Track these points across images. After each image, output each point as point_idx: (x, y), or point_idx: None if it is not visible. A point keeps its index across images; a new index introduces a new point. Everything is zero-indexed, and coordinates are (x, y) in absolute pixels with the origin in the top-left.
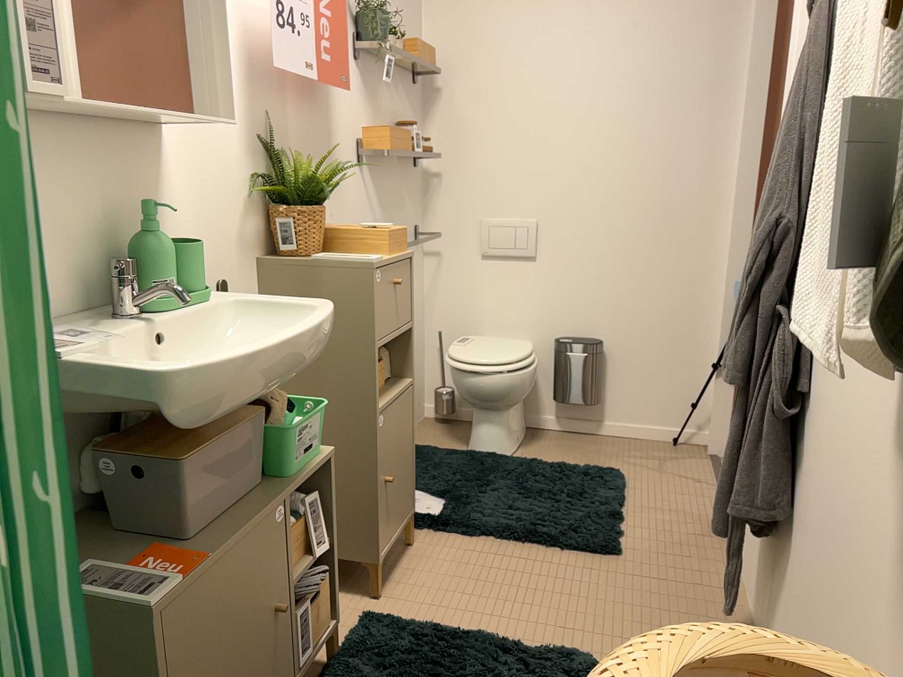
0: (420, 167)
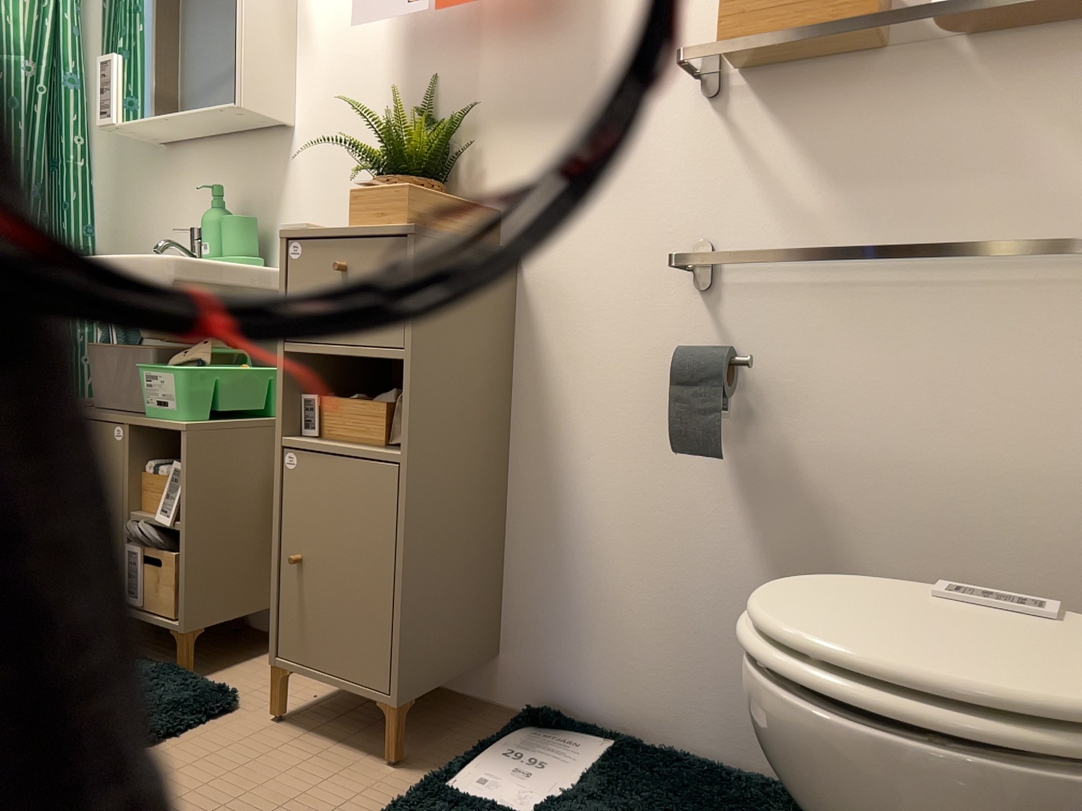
0: None
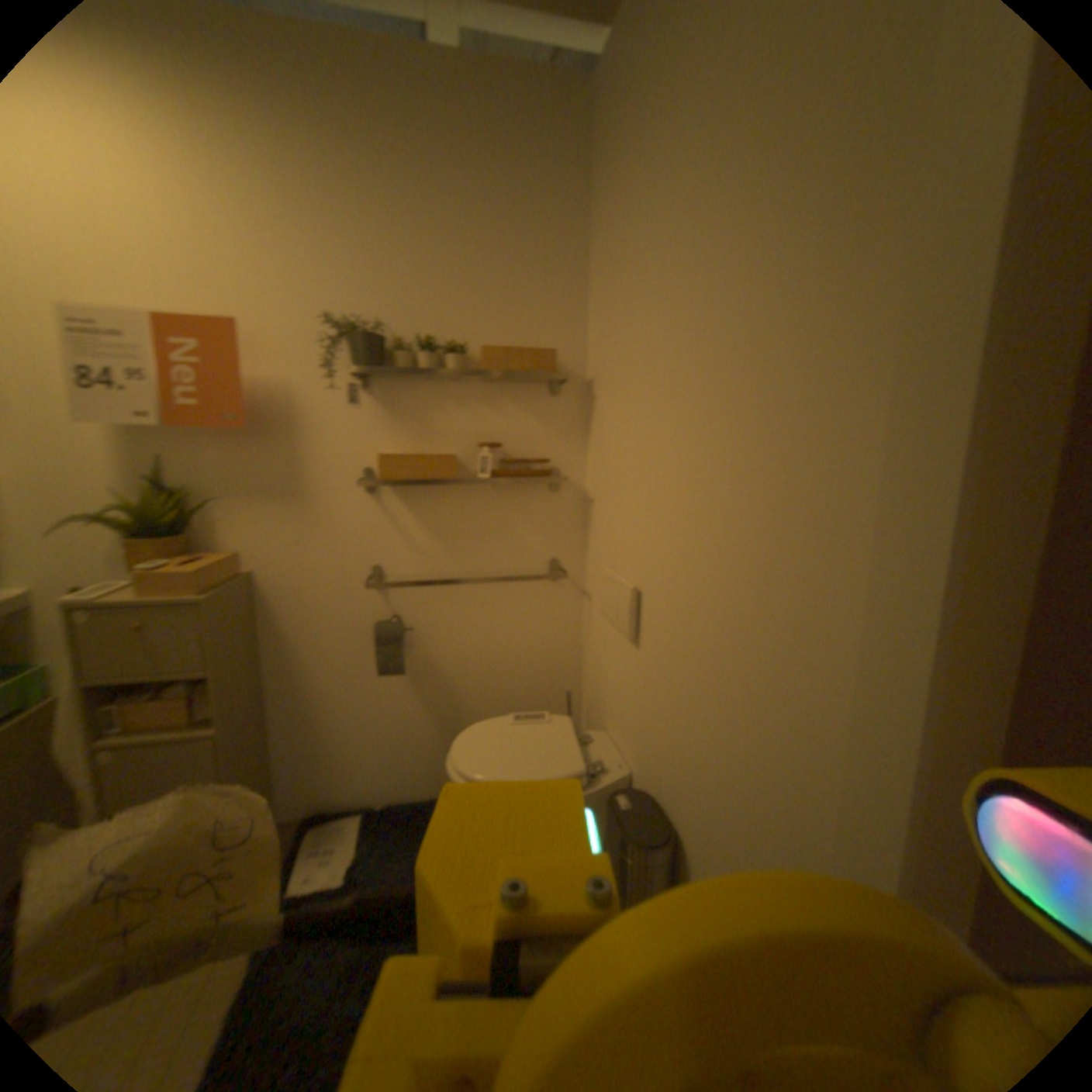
0: (574, 487)
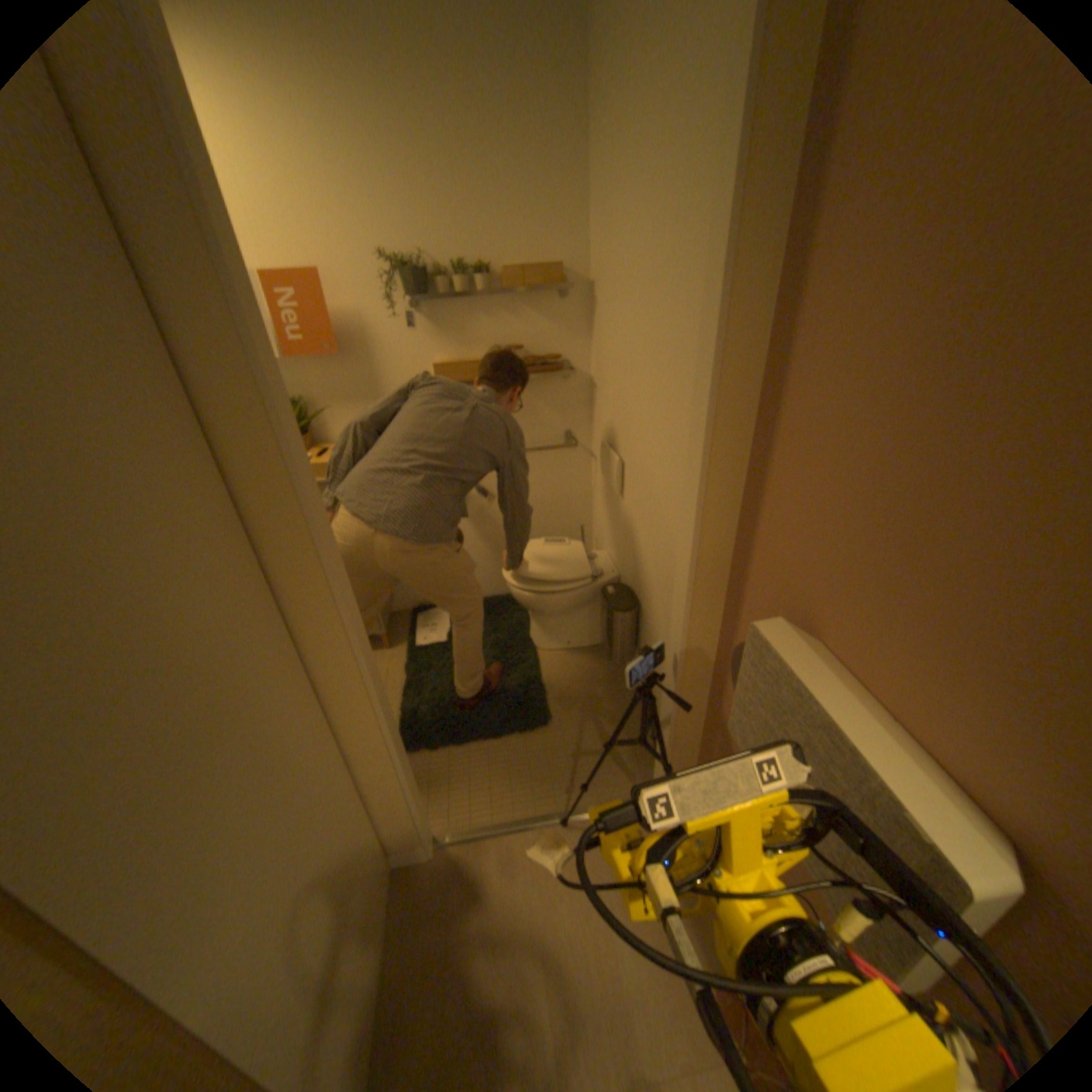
0: (582, 377)
